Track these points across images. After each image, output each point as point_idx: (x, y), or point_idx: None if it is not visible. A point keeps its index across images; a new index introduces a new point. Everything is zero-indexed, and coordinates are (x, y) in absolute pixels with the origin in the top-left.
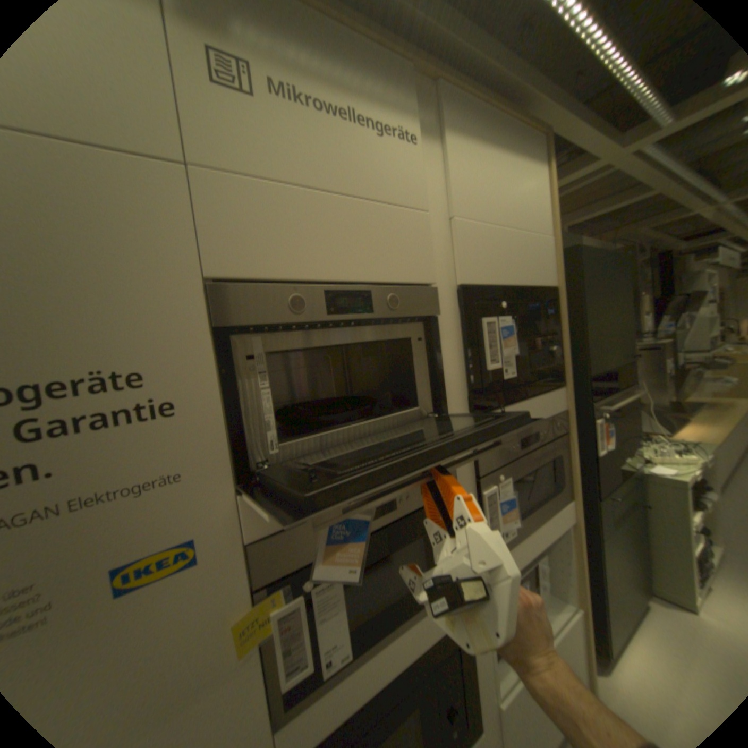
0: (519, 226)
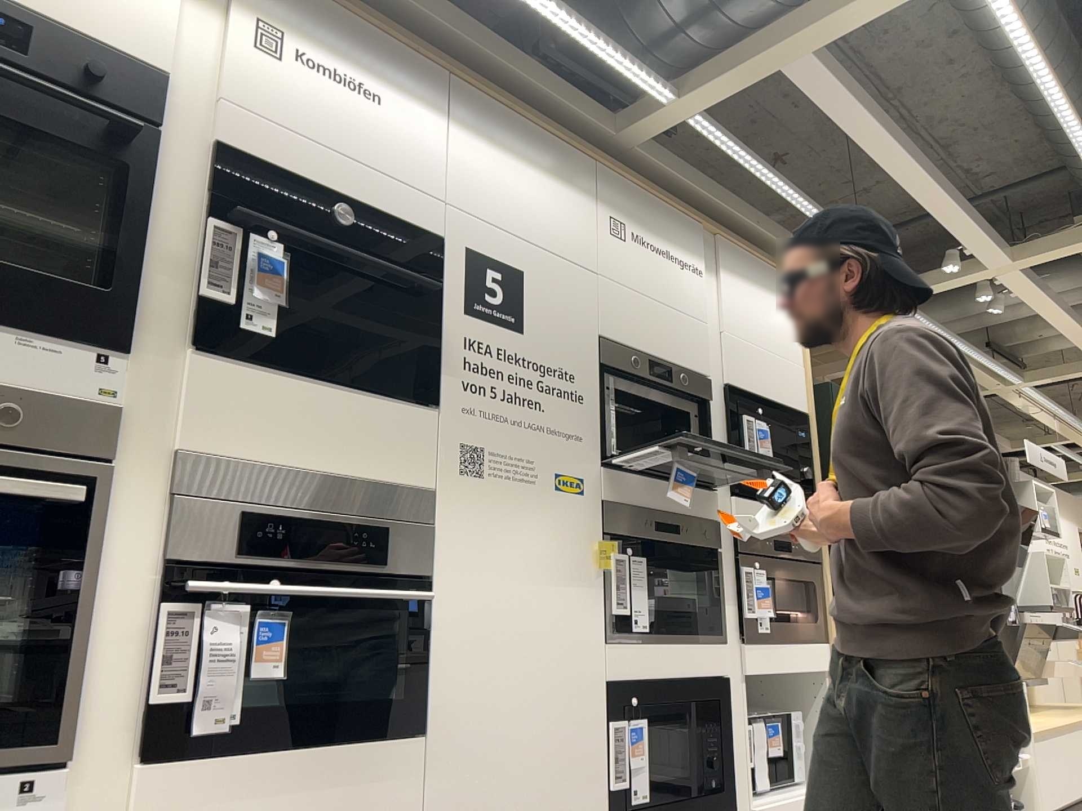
0: (773, 350)
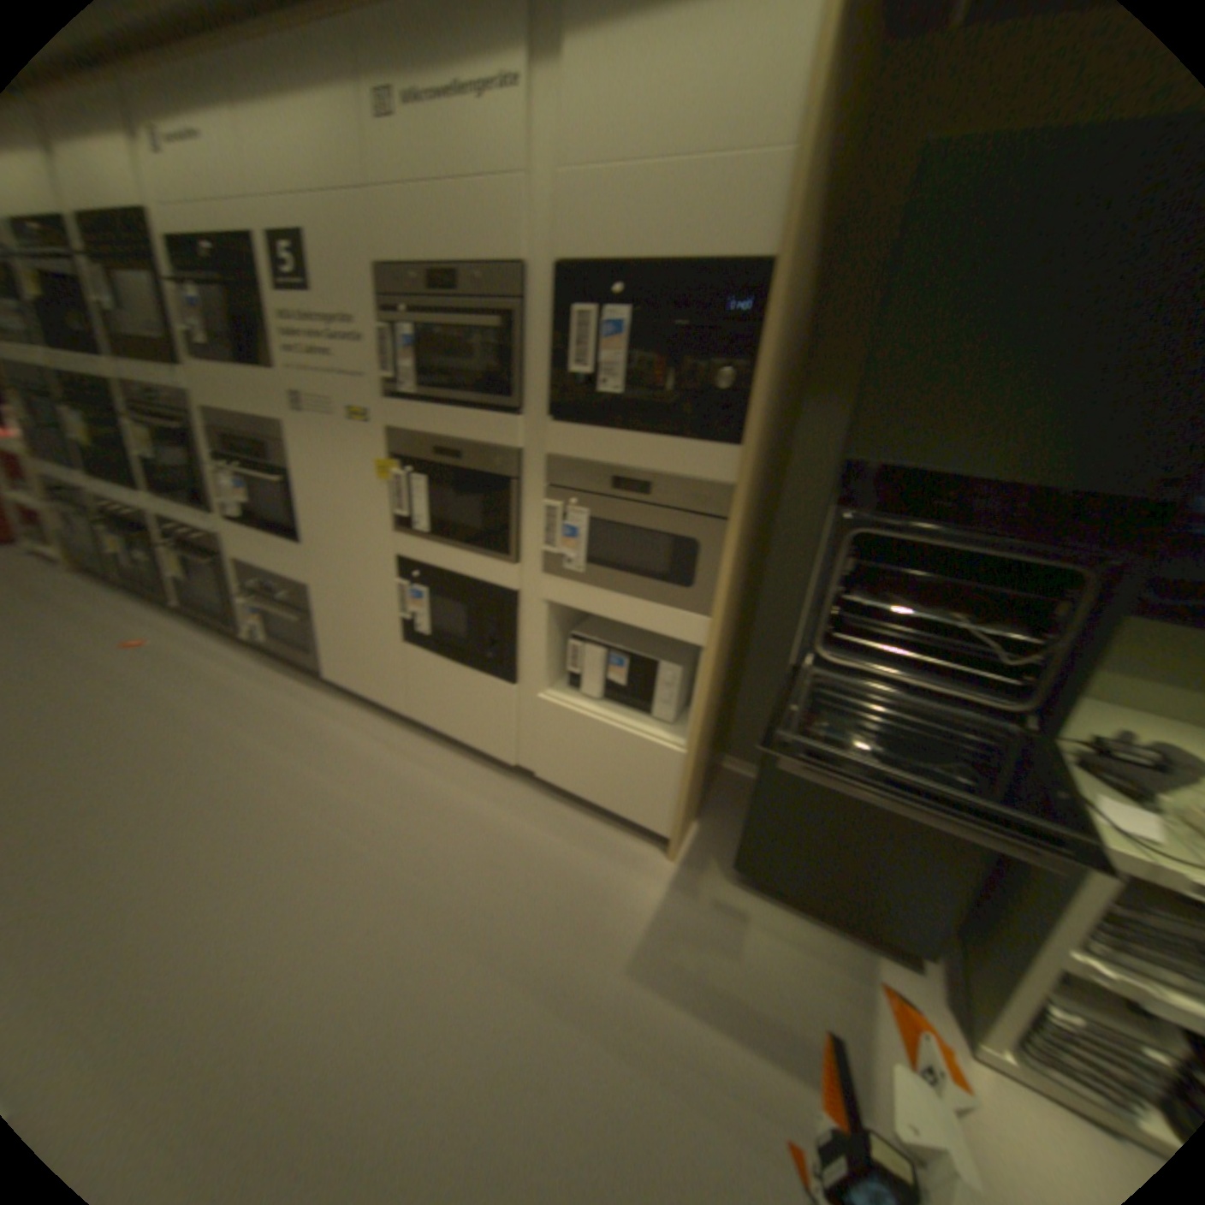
0: (690, 147)
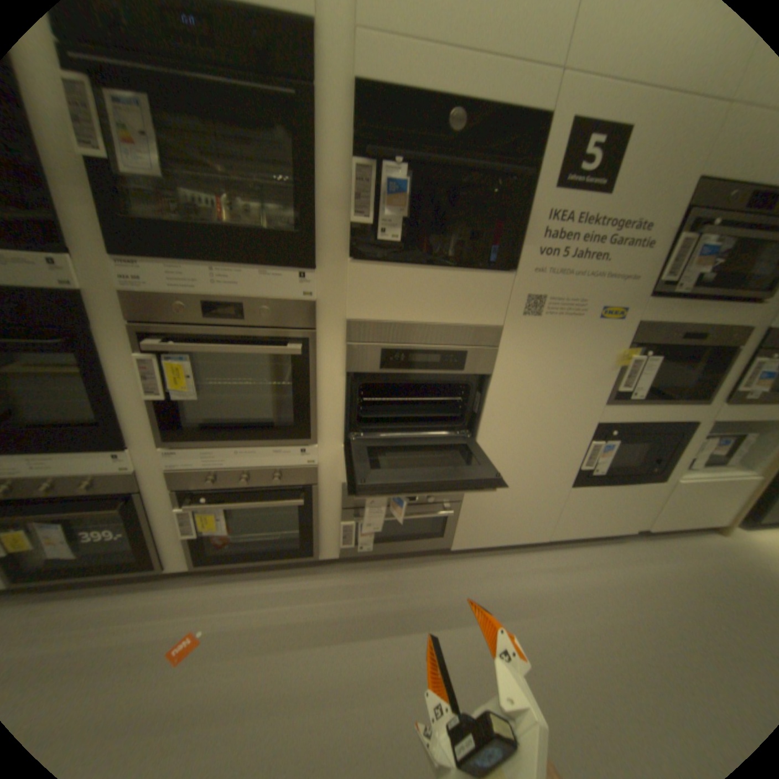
0: None
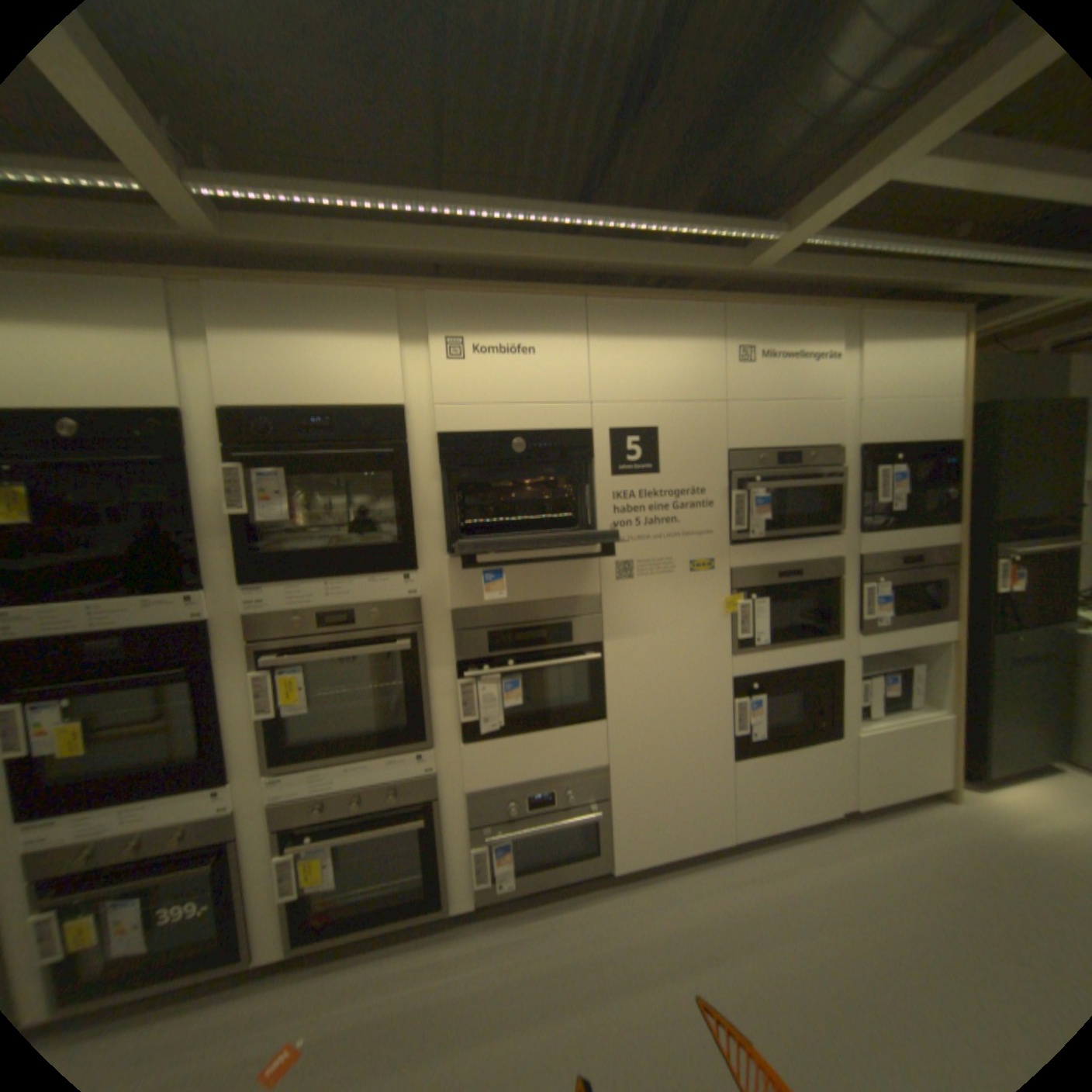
0: (925, 395)
